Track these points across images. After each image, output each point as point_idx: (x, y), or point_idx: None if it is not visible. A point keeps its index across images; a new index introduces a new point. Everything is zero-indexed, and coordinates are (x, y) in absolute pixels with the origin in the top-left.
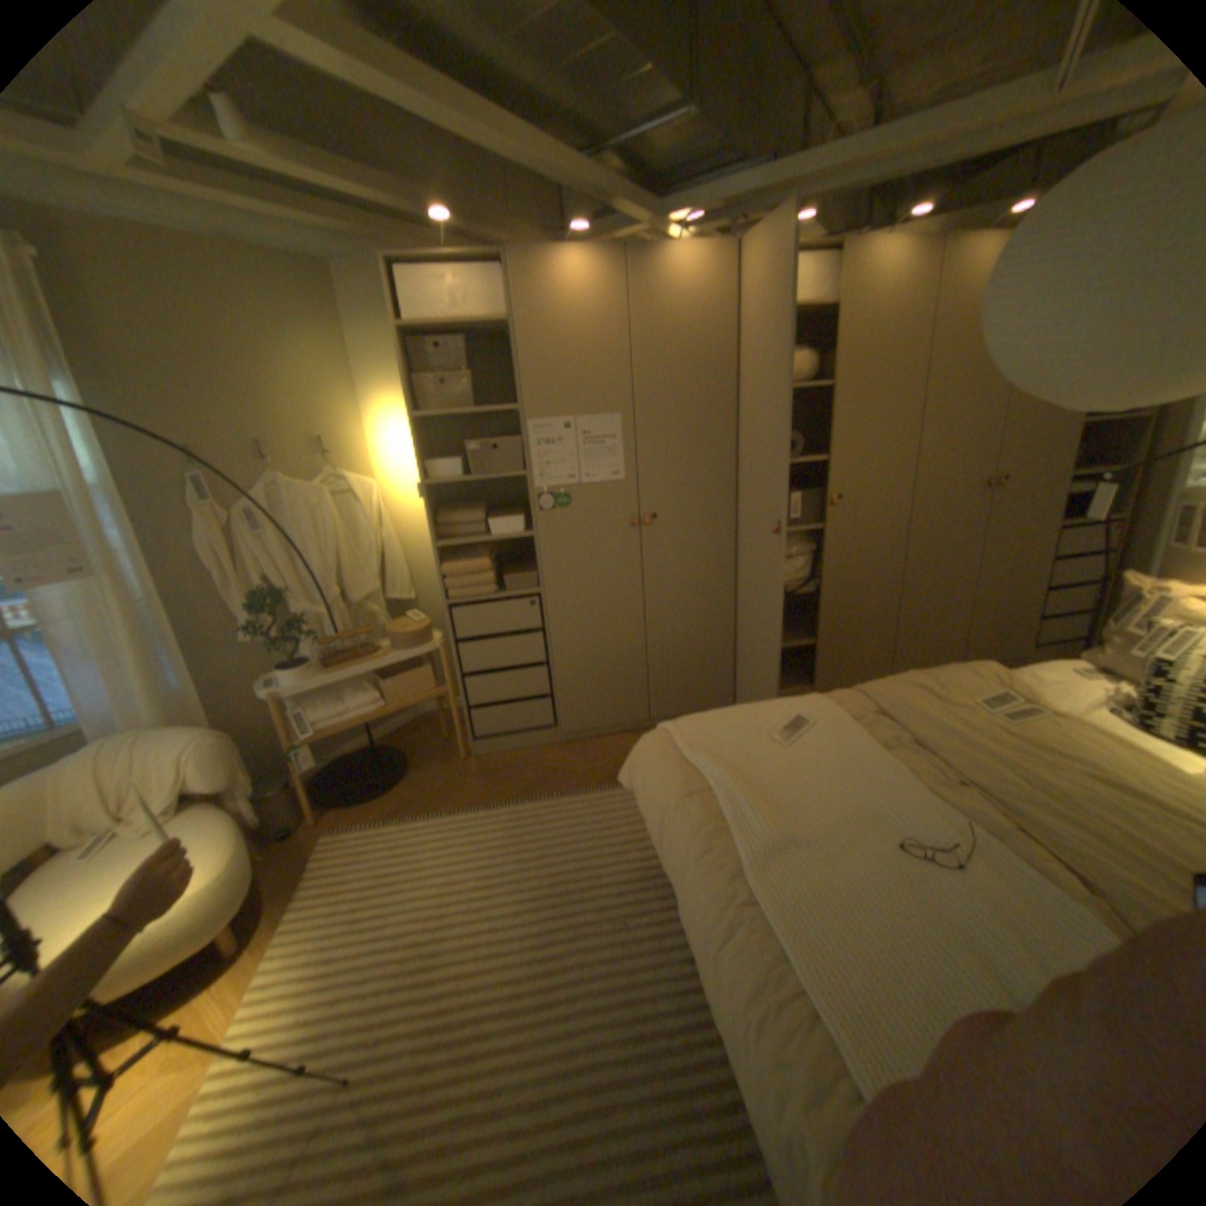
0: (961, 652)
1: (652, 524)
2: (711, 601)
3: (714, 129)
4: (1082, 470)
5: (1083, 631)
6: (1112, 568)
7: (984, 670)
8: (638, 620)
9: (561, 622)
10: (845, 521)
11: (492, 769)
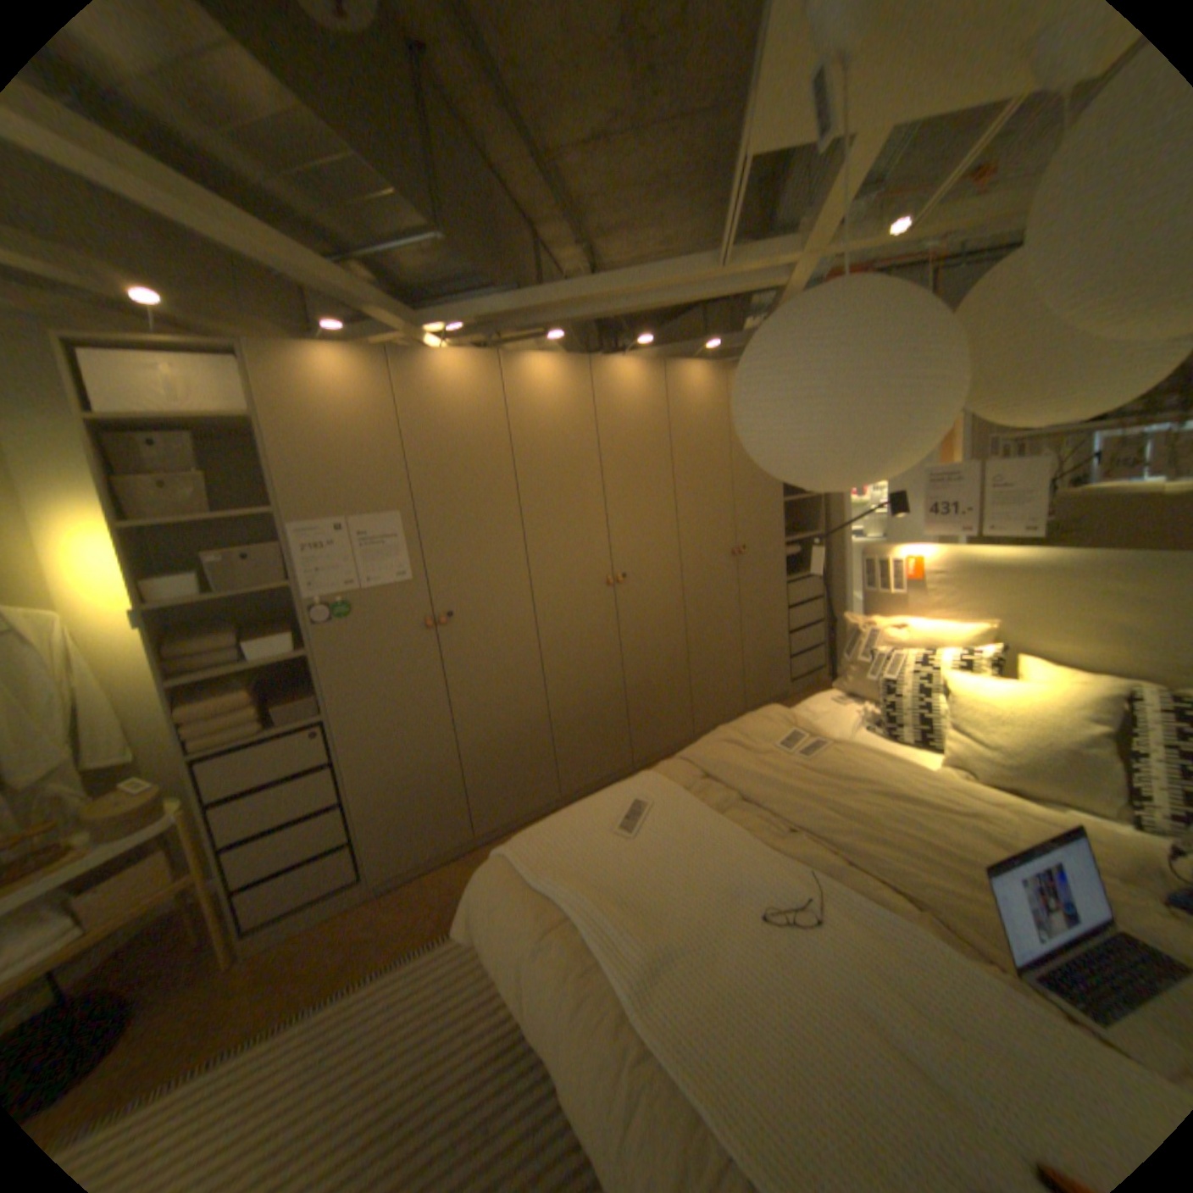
0: (742, 698)
1: (450, 622)
2: (522, 693)
3: (462, 256)
4: (790, 537)
5: (818, 662)
6: (824, 610)
7: (772, 714)
8: (447, 729)
9: (354, 750)
10: (632, 596)
11: (273, 969)
